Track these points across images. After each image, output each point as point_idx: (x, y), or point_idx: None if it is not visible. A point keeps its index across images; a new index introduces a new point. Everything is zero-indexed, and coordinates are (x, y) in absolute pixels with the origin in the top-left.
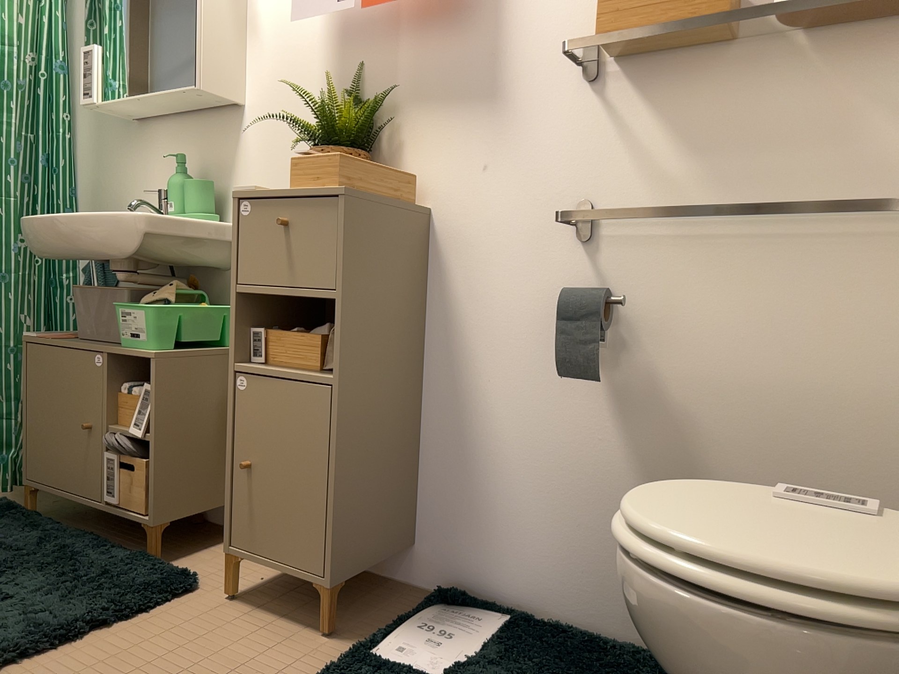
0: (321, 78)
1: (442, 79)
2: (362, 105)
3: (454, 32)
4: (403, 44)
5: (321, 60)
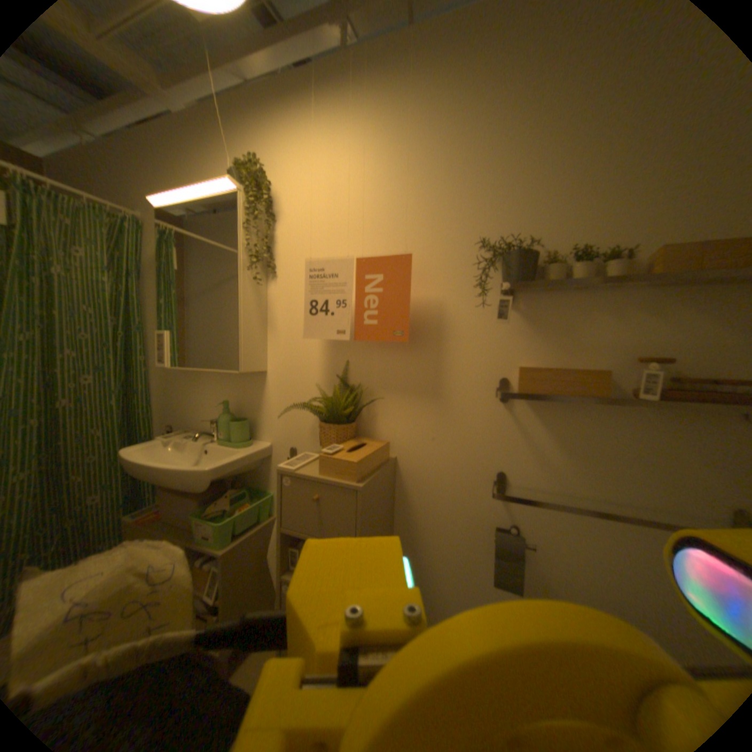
0: (318, 361)
1: (403, 378)
2: (348, 384)
3: (411, 351)
4: (375, 351)
5: (318, 350)
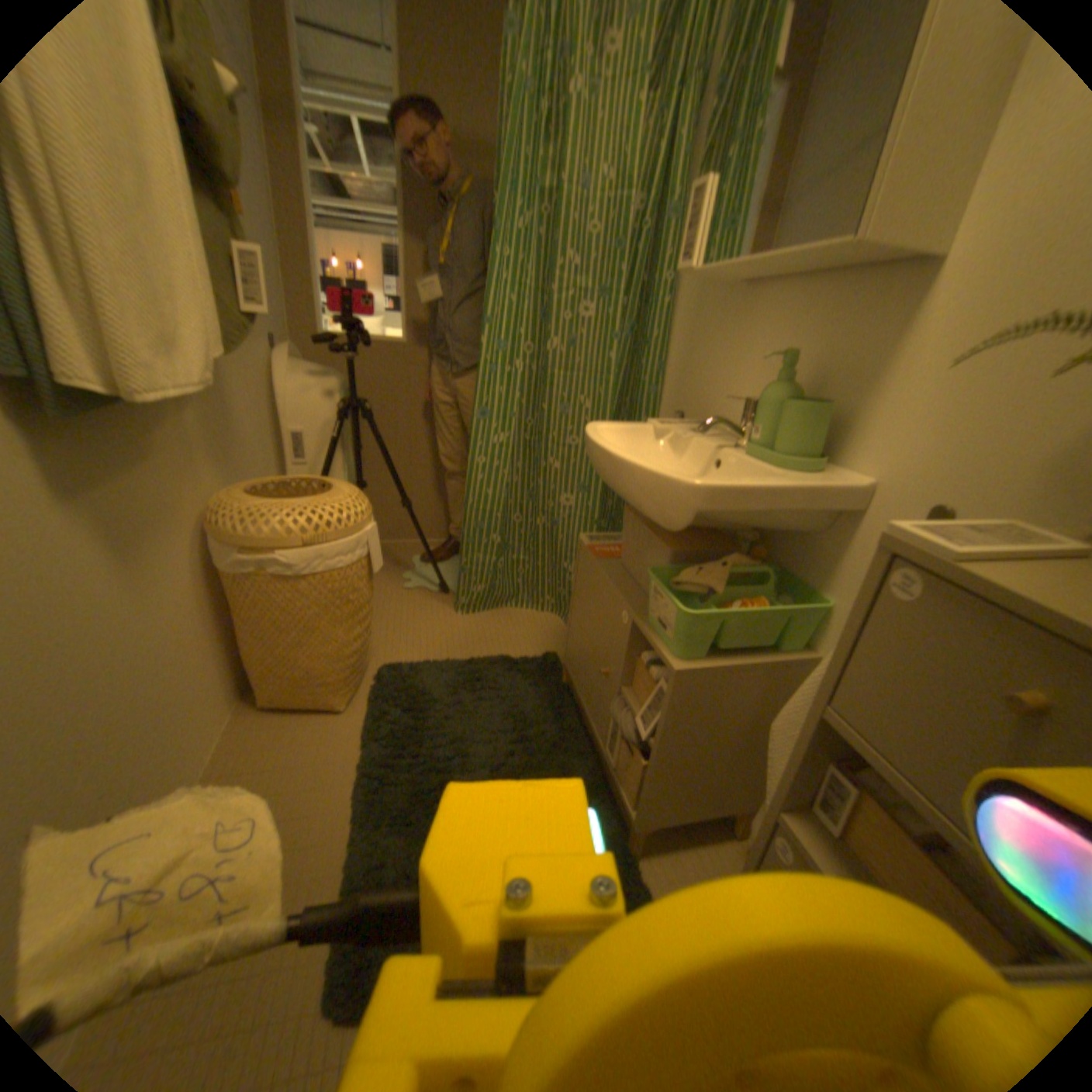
0: None
1: None
2: None
3: None
4: None
5: None
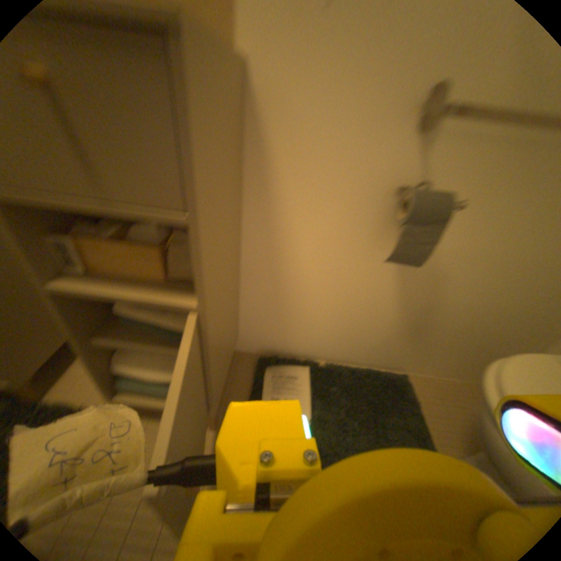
0: None
1: None
2: None
3: None
4: None
5: None
